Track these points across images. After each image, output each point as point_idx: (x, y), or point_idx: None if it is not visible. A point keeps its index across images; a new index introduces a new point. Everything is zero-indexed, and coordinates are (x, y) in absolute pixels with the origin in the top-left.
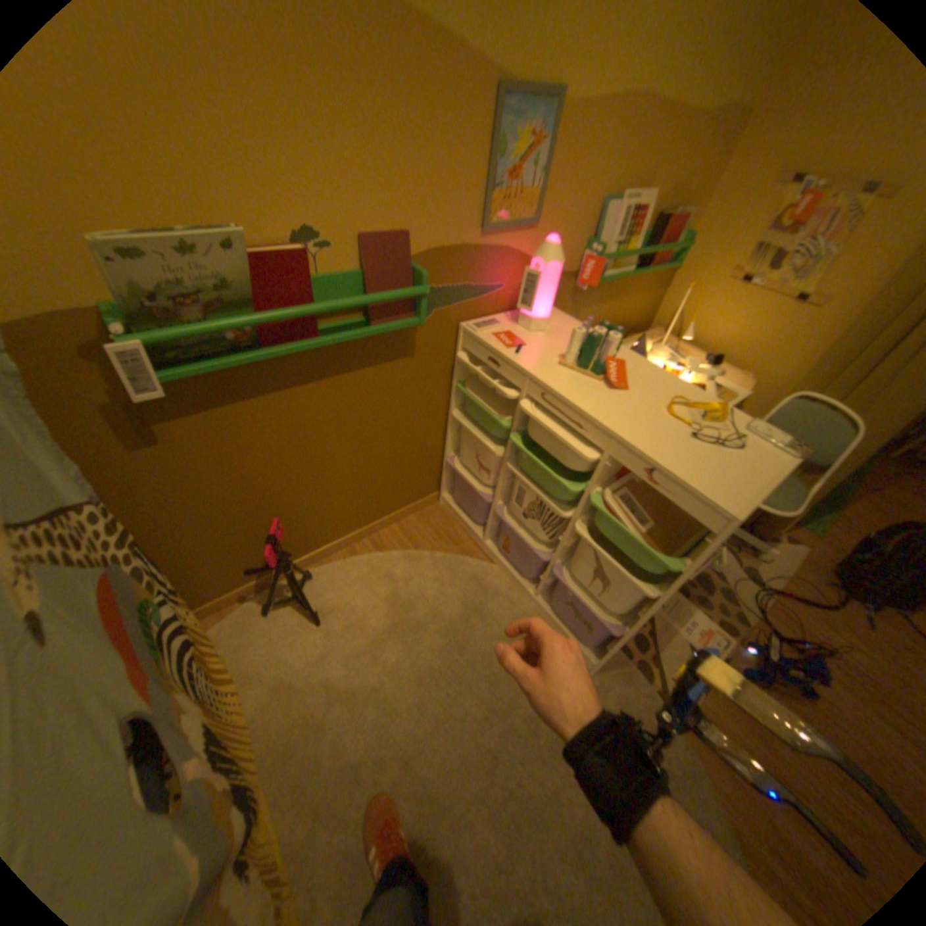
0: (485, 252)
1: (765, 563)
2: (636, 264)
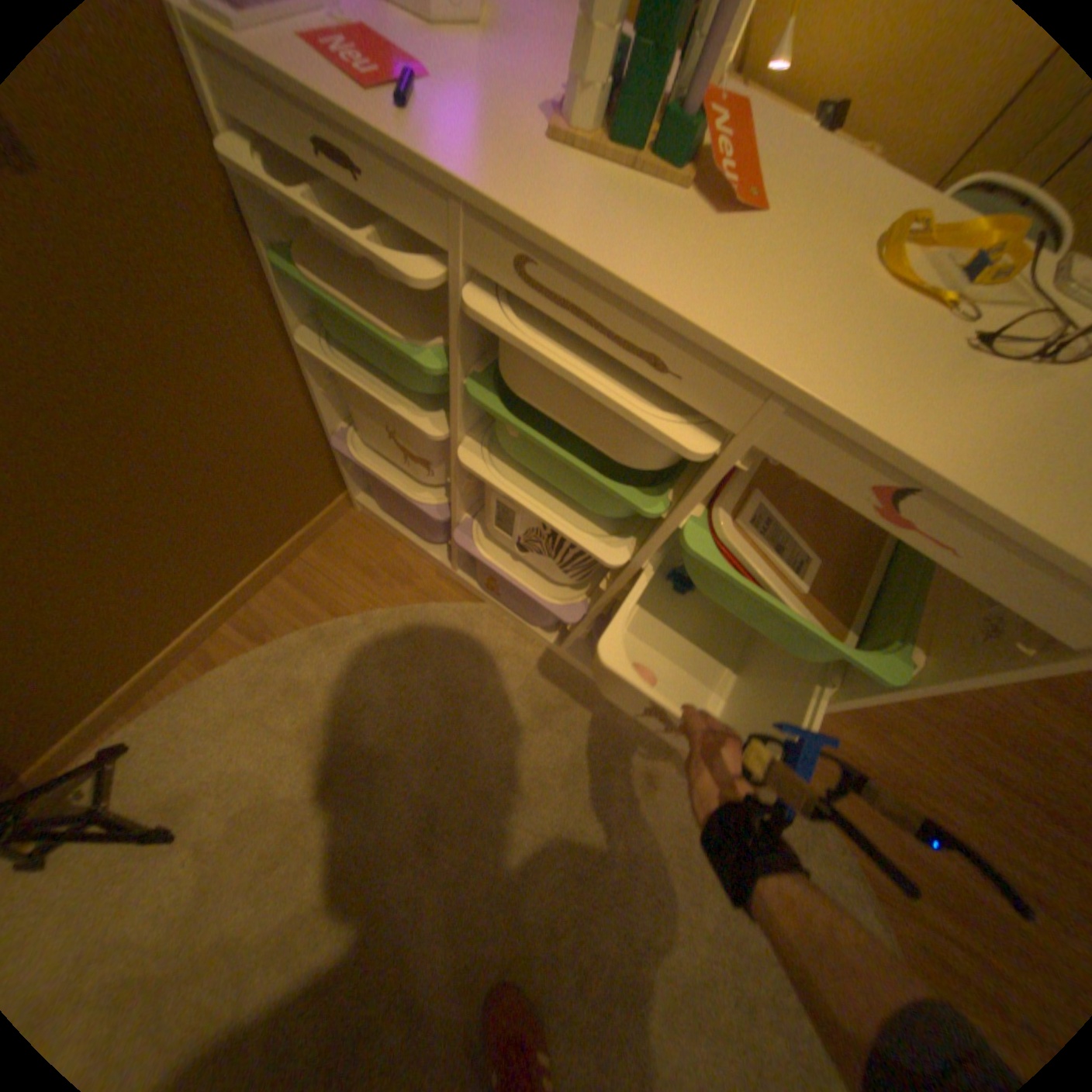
0: None
1: None
2: None
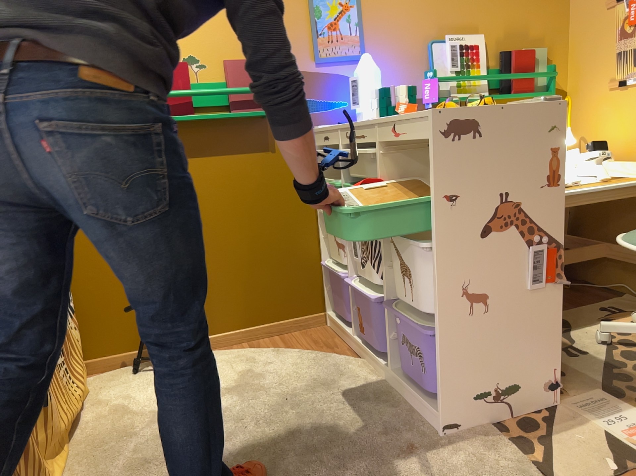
0: (322, 76)
1: None
2: (488, 90)
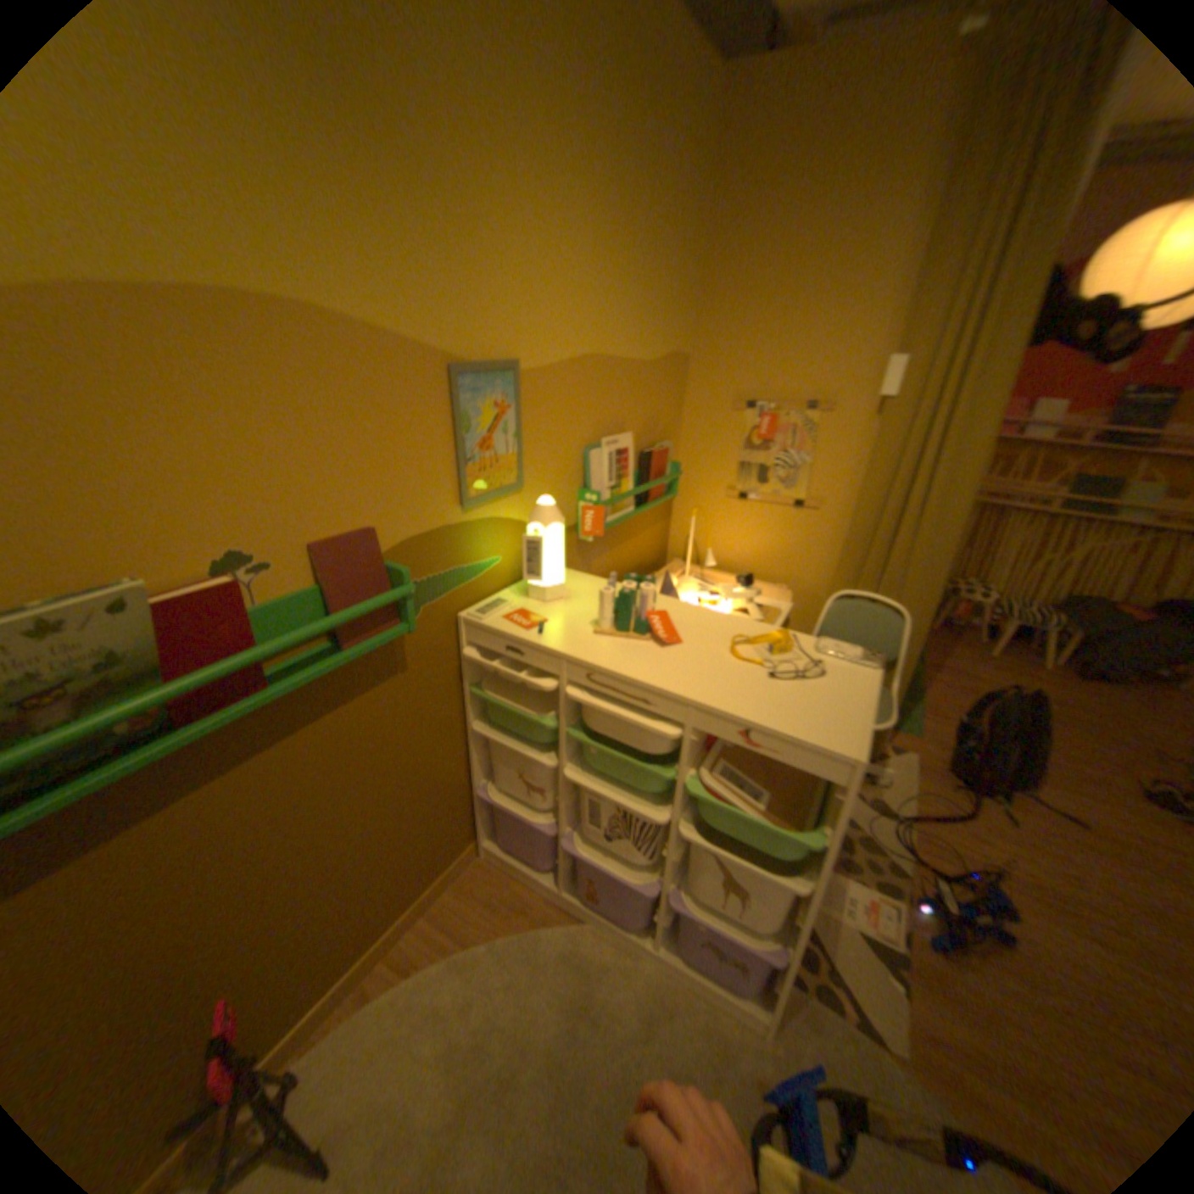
0: (472, 527)
1: (886, 789)
2: (635, 503)
